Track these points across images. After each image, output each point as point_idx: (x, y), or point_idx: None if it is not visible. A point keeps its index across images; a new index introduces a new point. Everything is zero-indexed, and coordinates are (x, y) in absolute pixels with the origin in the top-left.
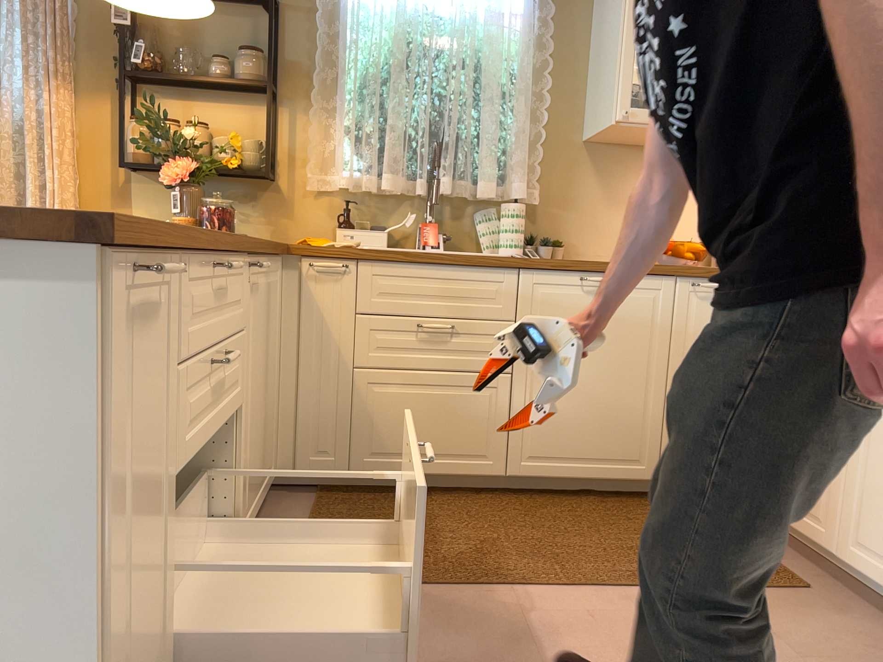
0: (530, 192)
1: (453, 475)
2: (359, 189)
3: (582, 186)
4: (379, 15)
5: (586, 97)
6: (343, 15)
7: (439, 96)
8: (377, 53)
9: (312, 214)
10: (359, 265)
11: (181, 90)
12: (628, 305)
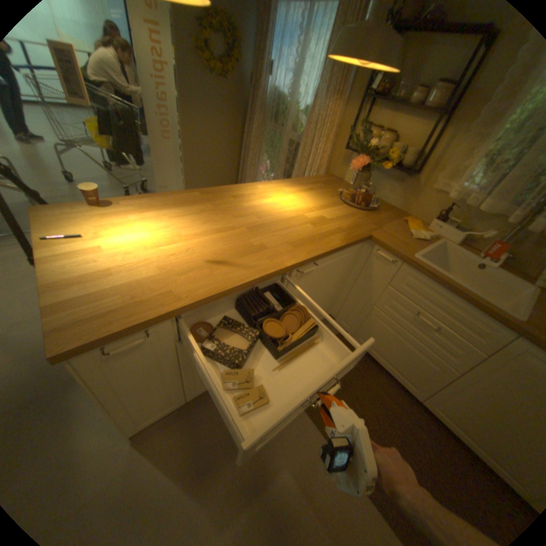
0: None
1: (395, 378)
2: (467, 199)
3: None
4: None
5: None
6: None
7: None
8: None
9: (429, 201)
10: (404, 265)
11: (394, 103)
12: None
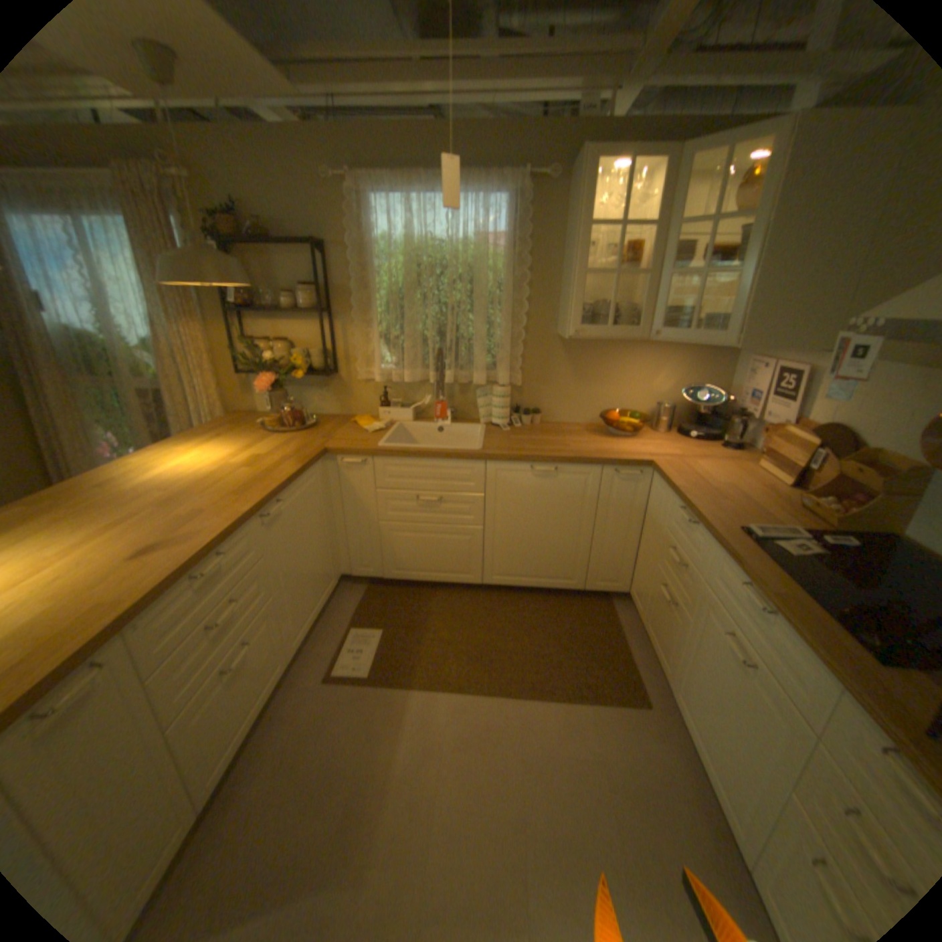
0: (513, 377)
1: (447, 582)
2: (391, 379)
3: (555, 369)
4: (393, 247)
5: (559, 298)
6: (367, 247)
7: (444, 306)
8: (394, 277)
9: (364, 395)
10: (374, 459)
11: (265, 312)
12: (564, 485)
